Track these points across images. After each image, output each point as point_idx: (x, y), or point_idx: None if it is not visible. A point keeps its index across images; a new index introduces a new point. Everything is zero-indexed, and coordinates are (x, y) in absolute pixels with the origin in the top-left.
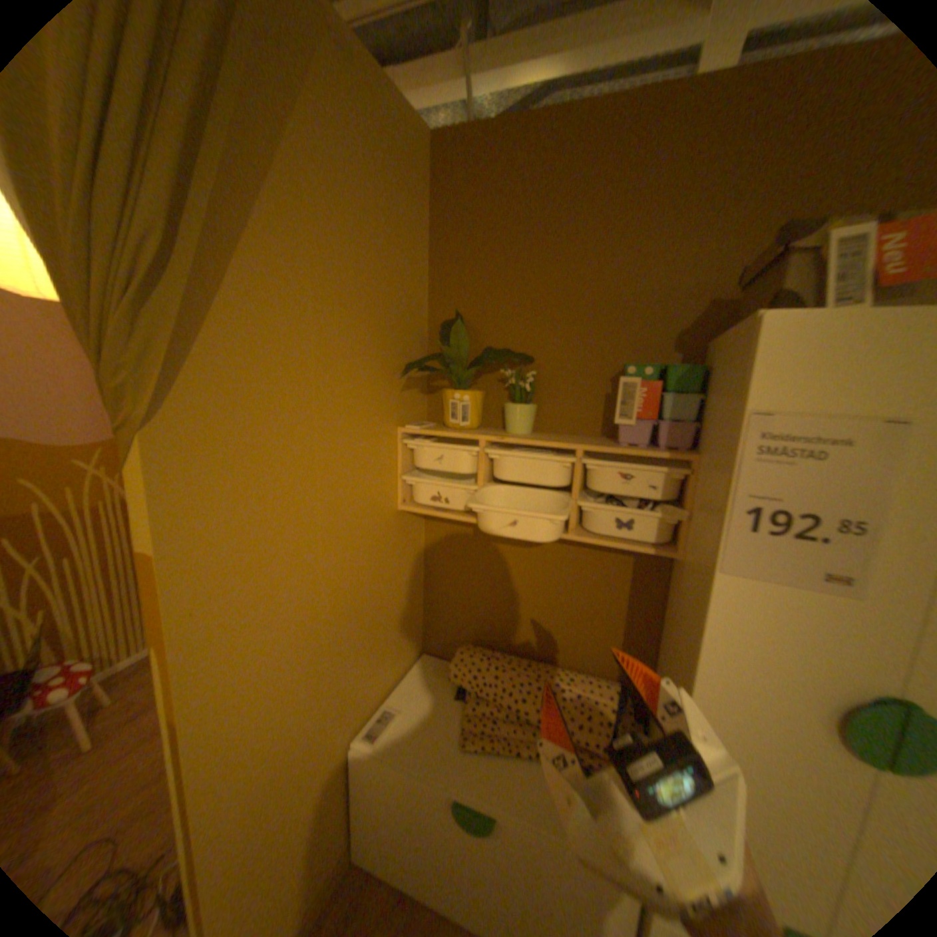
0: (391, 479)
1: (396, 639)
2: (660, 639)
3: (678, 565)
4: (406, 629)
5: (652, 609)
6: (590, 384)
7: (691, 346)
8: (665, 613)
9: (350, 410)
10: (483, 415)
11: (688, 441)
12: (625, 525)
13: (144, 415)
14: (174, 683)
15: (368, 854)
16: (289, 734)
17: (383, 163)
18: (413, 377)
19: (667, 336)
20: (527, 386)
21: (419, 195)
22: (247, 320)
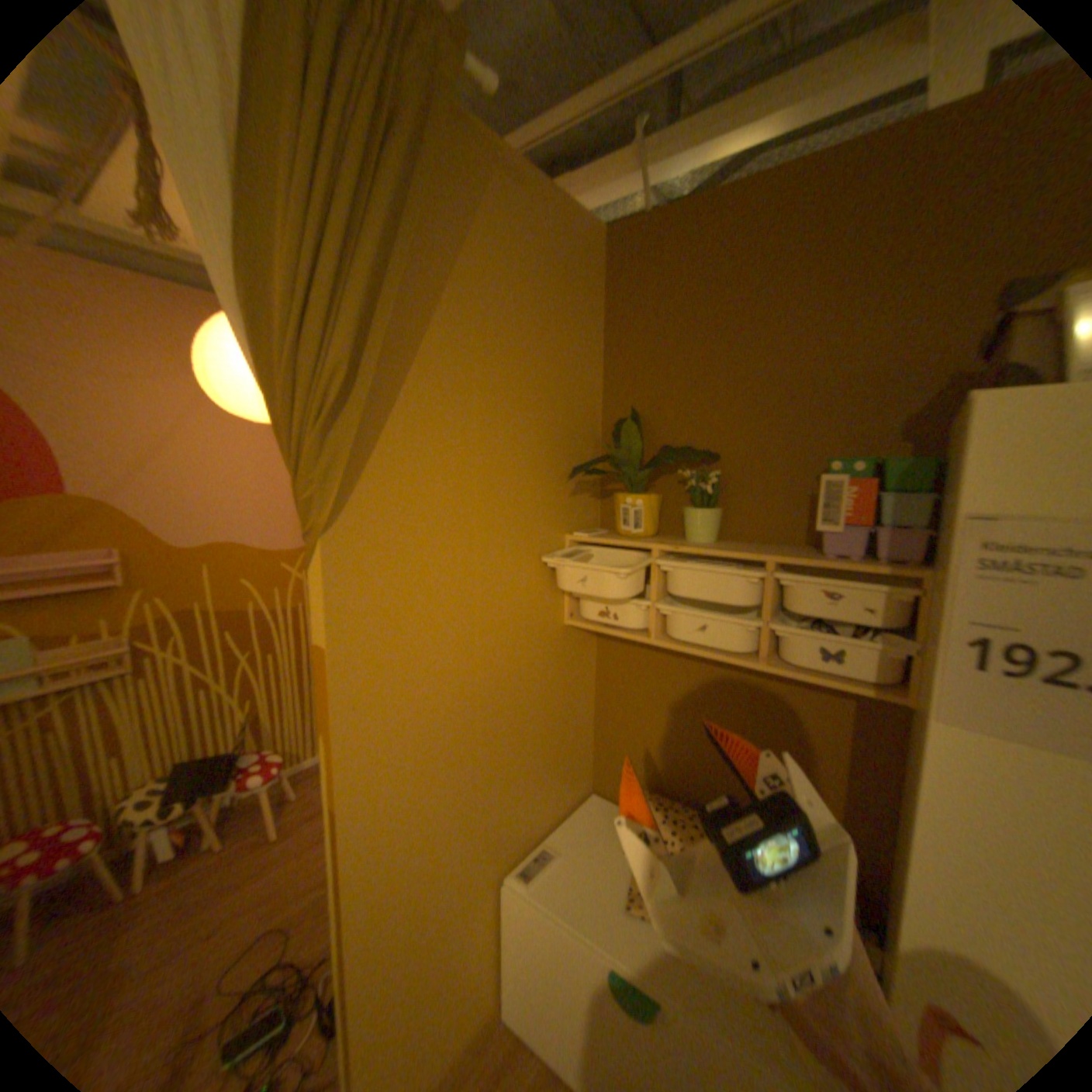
0: (558, 590)
1: (561, 770)
2: (899, 817)
3: (919, 716)
4: (573, 760)
5: (886, 774)
6: (791, 482)
7: (926, 432)
8: (904, 781)
9: (513, 517)
10: (661, 521)
11: (920, 552)
12: (834, 657)
13: (326, 524)
14: (337, 773)
15: (520, 1015)
16: (440, 851)
17: (552, 270)
18: (584, 480)
19: (892, 421)
20: (709, 488)
21: (592, 293)
22: (416, 435)
